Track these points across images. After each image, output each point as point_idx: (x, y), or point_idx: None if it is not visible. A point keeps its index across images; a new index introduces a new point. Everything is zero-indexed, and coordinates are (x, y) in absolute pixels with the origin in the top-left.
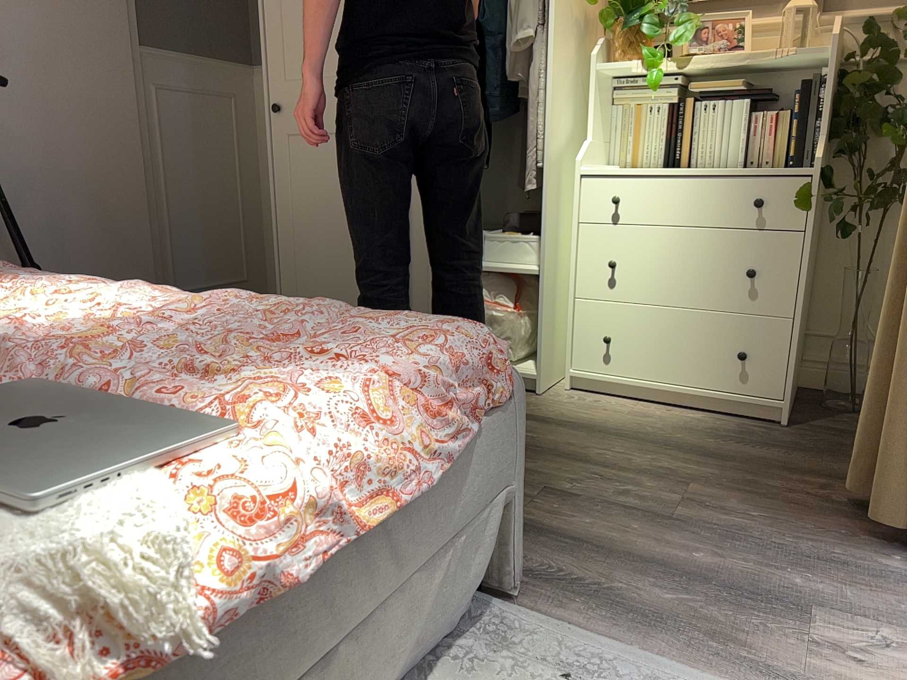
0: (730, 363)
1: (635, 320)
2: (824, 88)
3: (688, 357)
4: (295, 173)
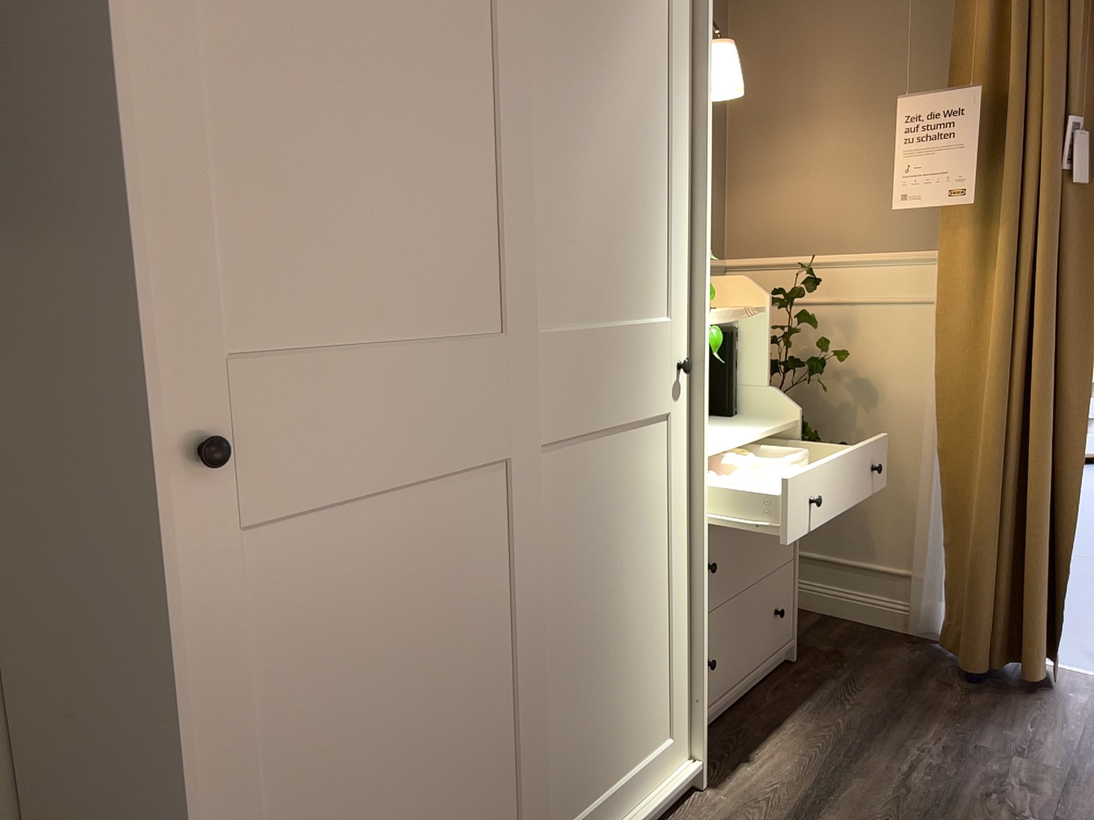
0: (772, 624)
1: (722, 624)
2: (738, 341)
3: (752, 639)
4: (264, 635)
